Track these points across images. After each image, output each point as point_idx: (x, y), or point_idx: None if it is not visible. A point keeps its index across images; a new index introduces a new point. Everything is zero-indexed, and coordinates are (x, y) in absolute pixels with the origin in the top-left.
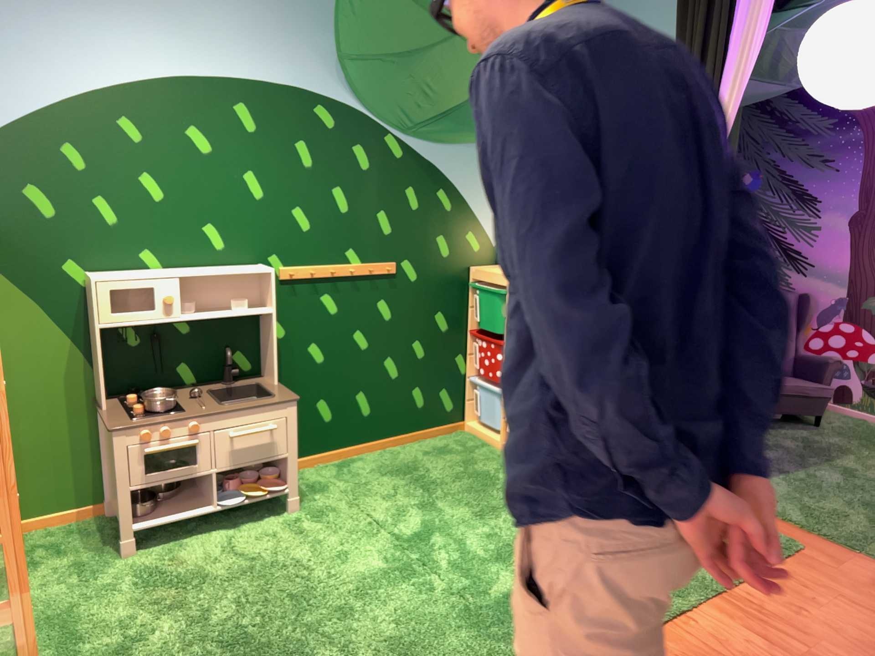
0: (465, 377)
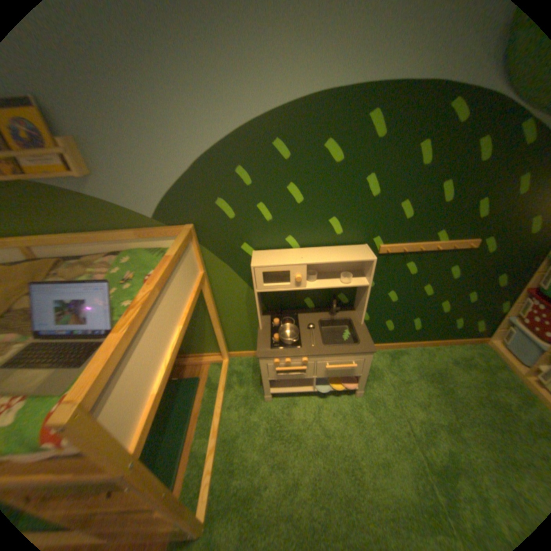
0: (505, 316)
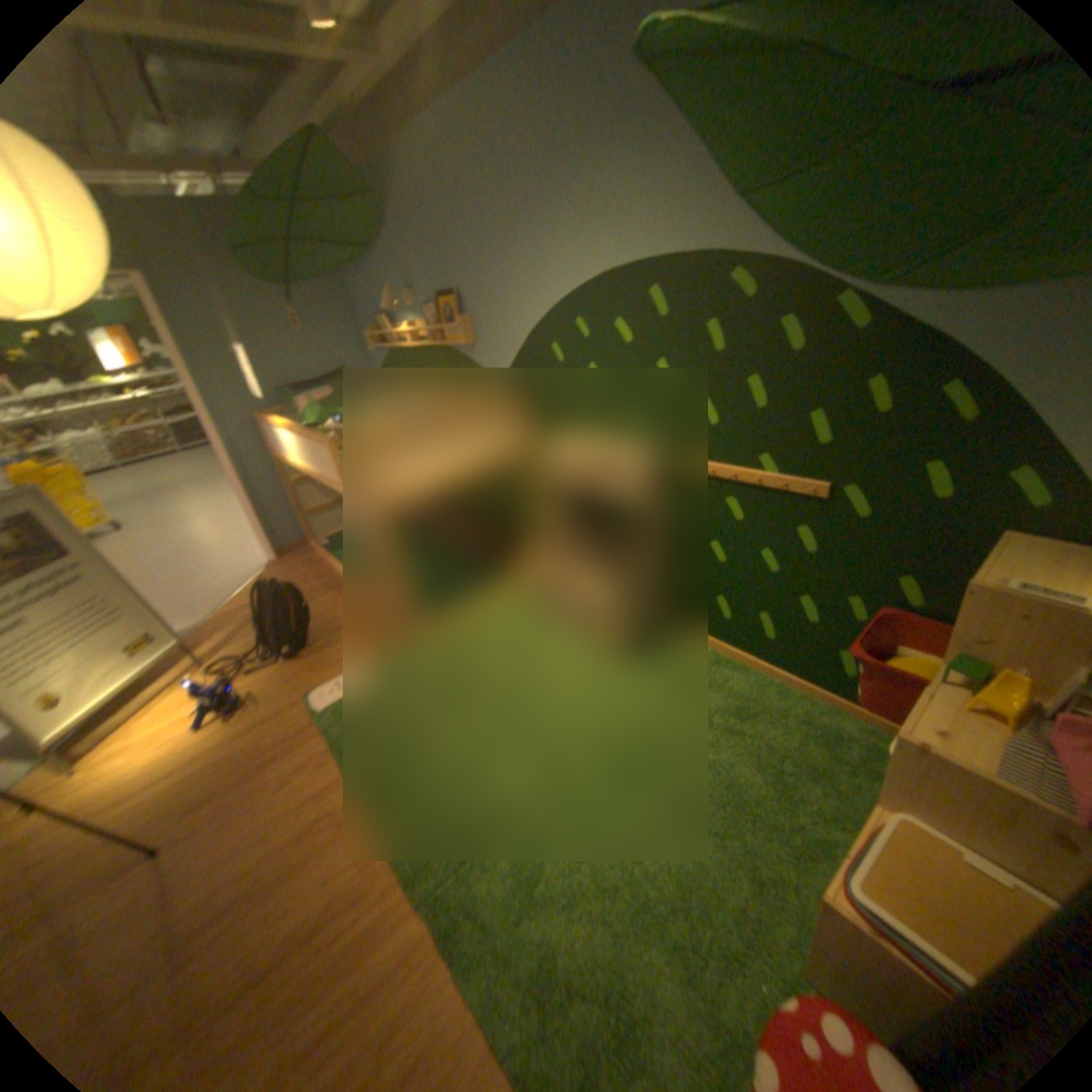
0: None
